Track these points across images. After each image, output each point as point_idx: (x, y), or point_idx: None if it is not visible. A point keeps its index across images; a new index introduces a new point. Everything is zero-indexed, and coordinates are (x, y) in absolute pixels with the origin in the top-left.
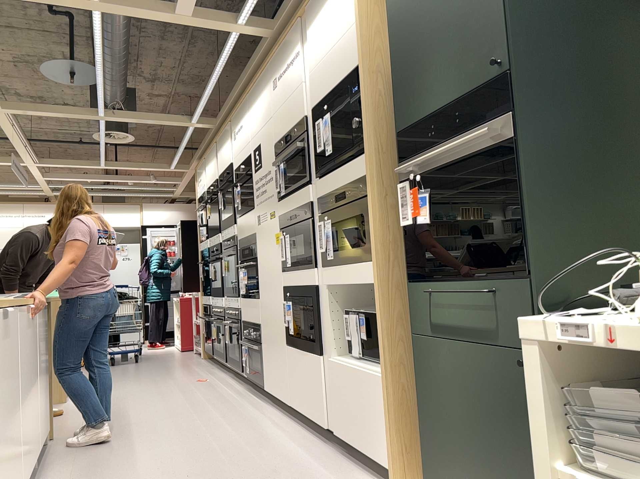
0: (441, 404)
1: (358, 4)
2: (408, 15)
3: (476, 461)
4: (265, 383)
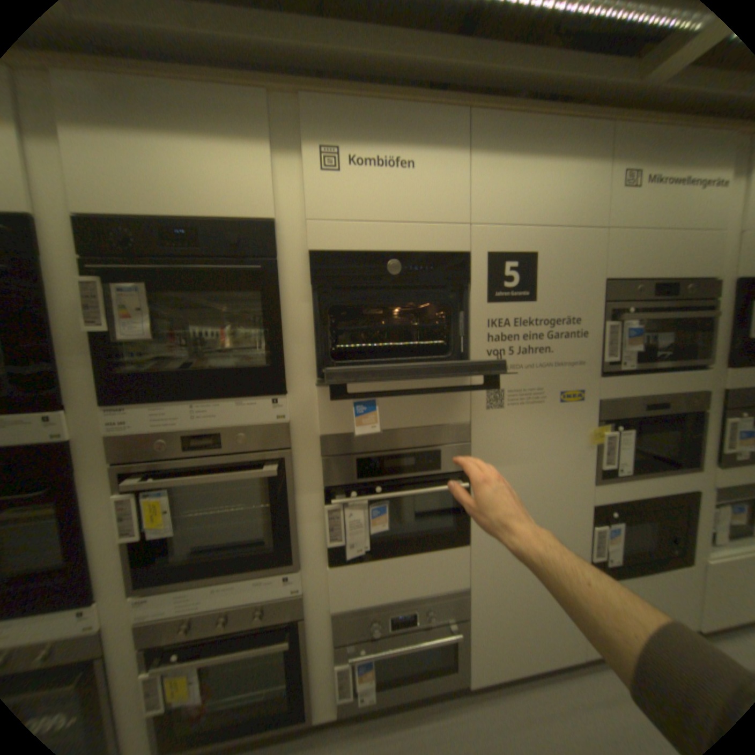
0: None
1: None
2: None
3: None
4: (477, 677)
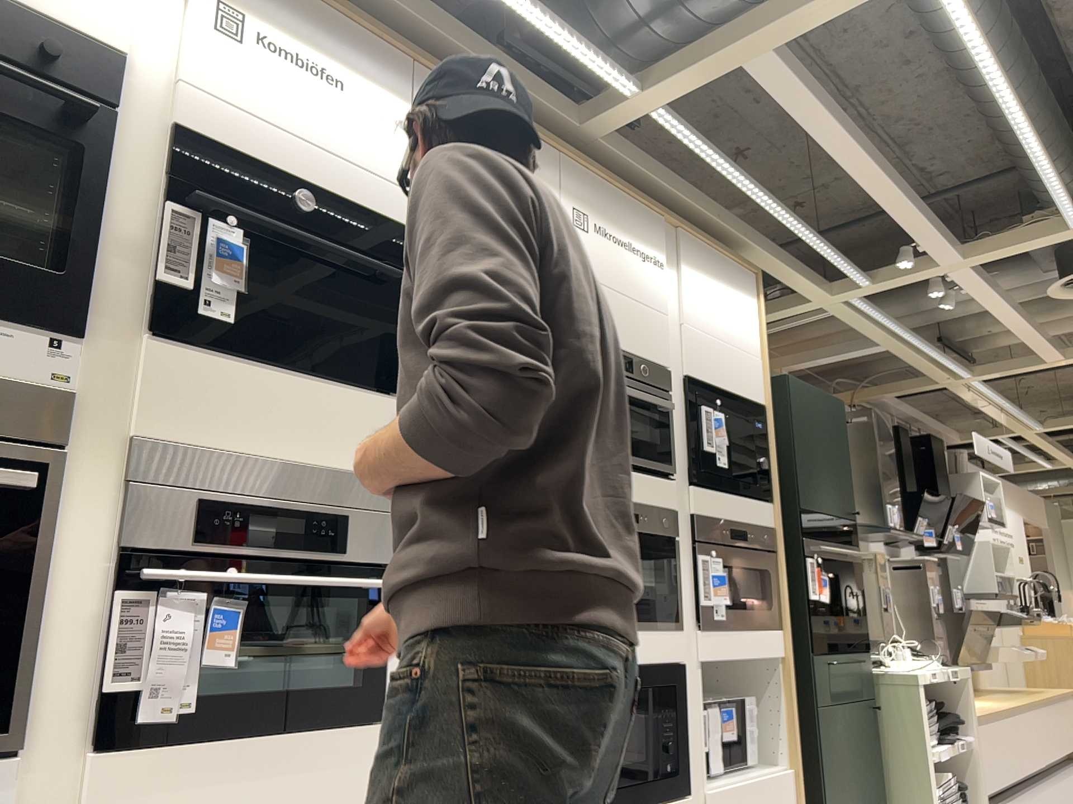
0: (835, 767)
1: (762, 345)
2: (803, 417)
3: (854, 802)
4: None
